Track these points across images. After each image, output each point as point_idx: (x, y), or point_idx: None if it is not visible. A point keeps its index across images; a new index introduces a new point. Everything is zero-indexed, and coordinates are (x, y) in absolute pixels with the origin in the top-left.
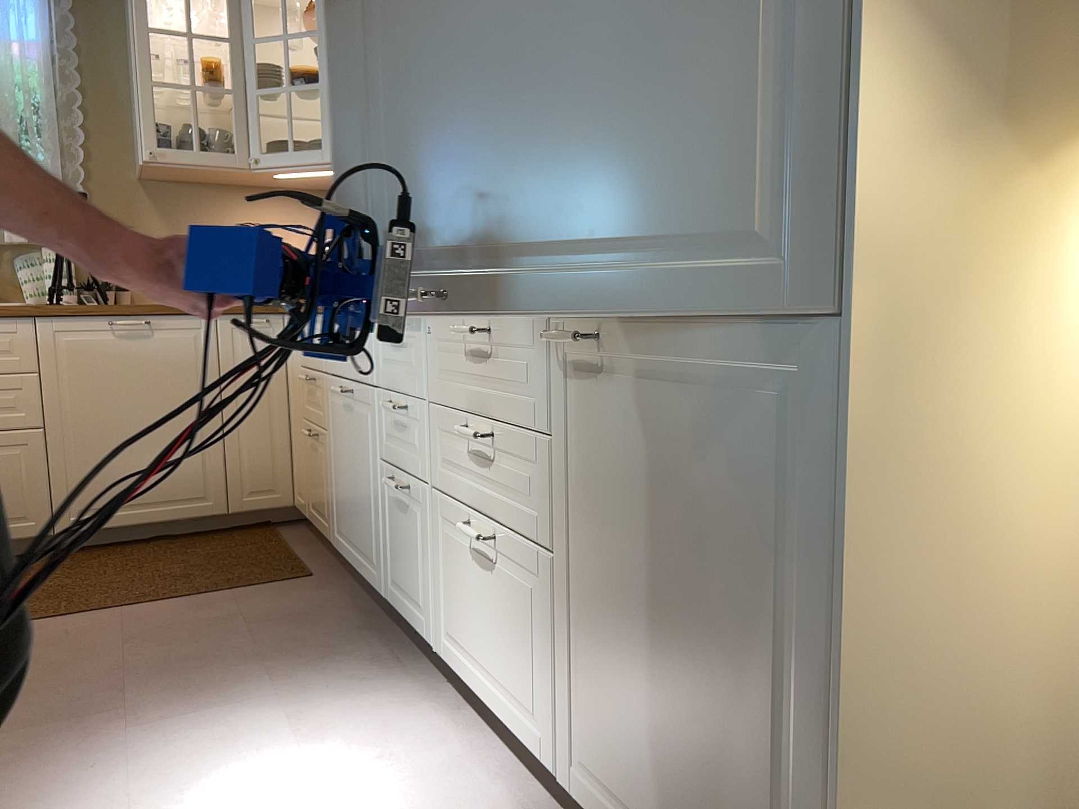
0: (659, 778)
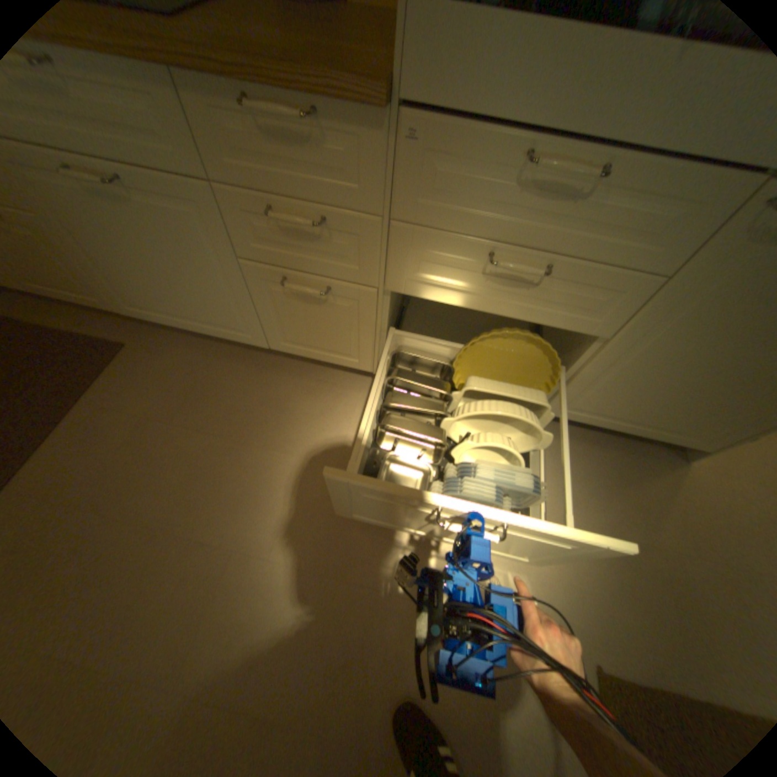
0: (654, 406)
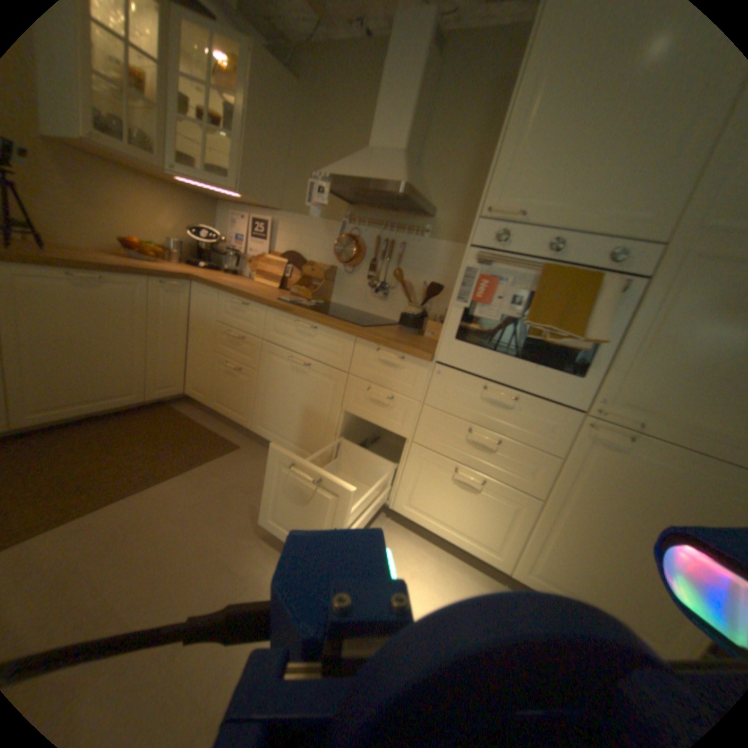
0: (600, 585)
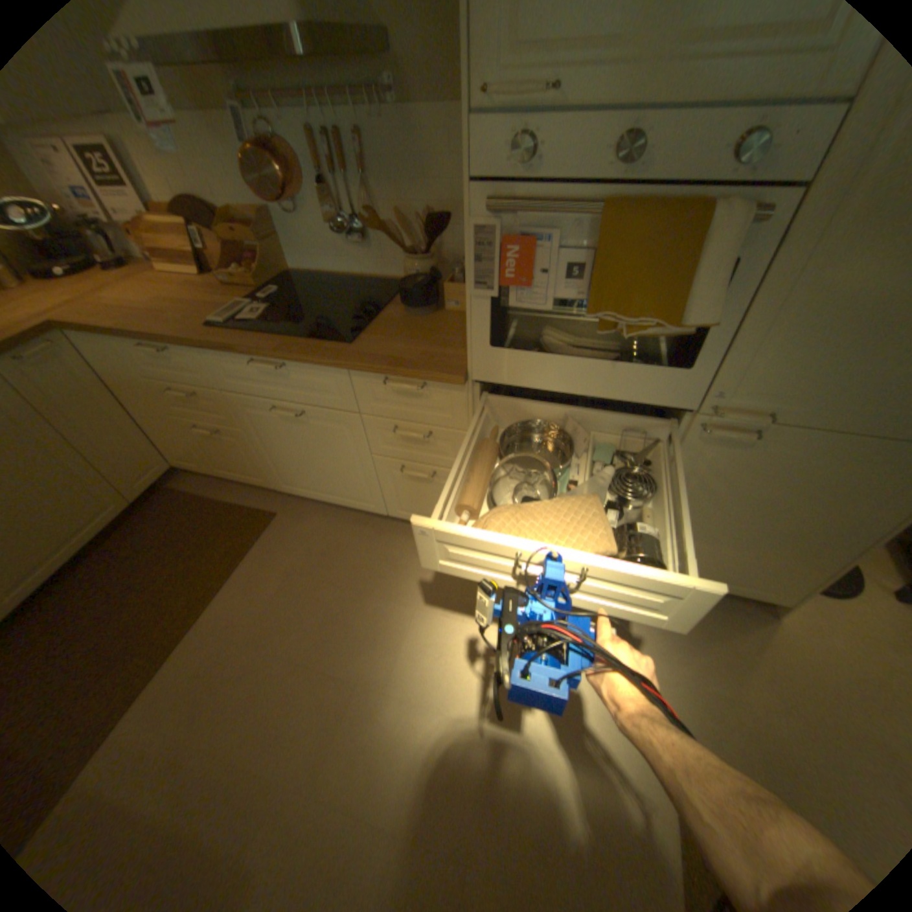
0: (713, 562)
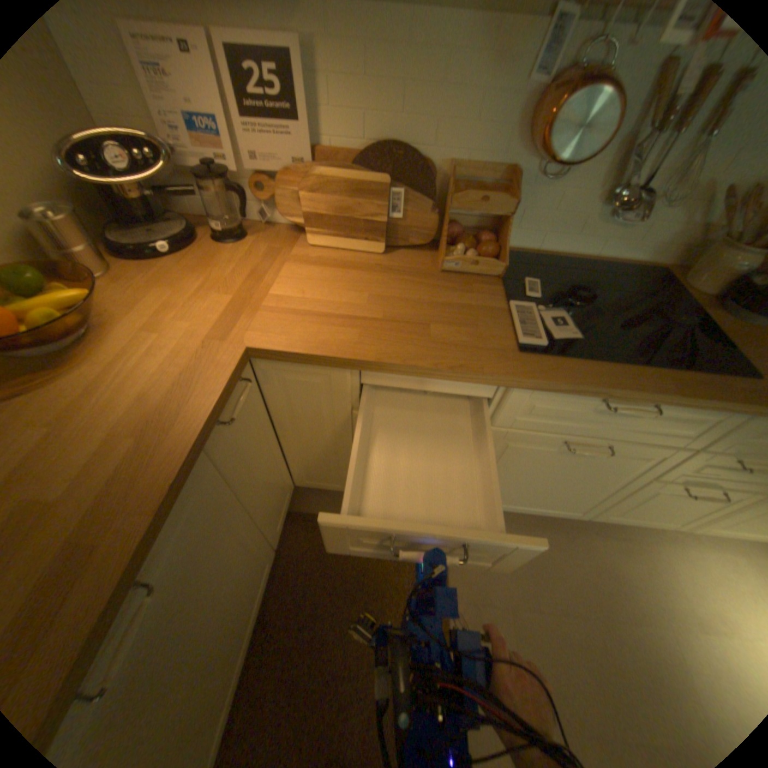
0: None
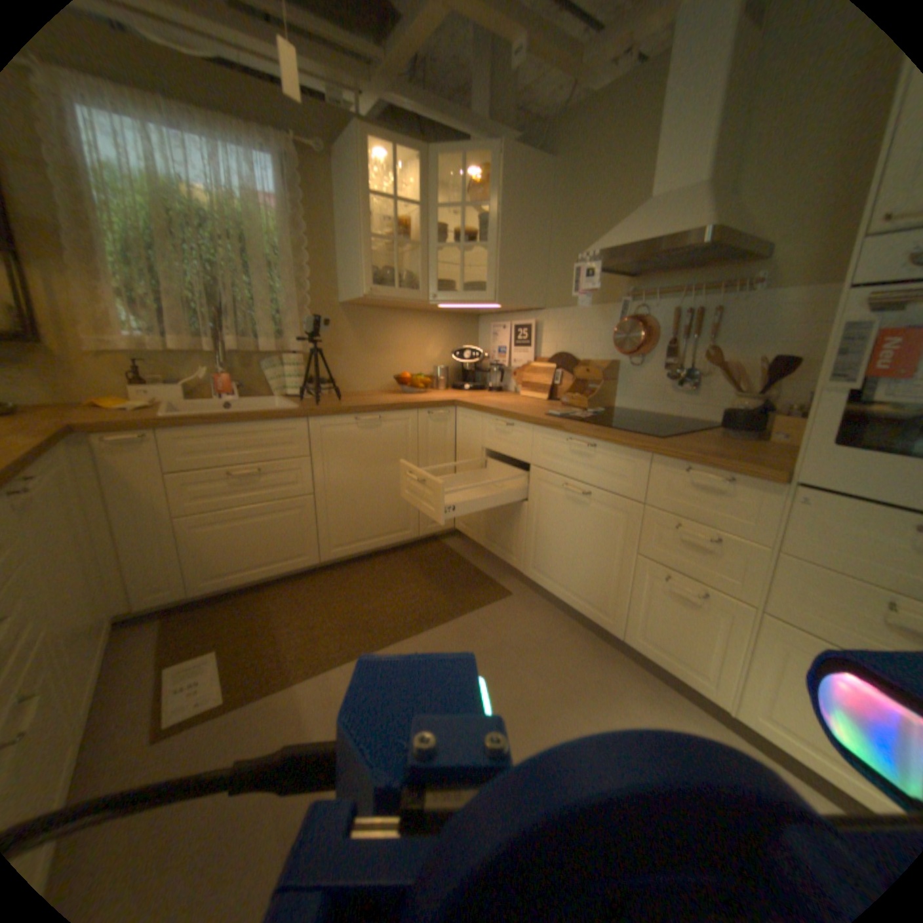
0: None
